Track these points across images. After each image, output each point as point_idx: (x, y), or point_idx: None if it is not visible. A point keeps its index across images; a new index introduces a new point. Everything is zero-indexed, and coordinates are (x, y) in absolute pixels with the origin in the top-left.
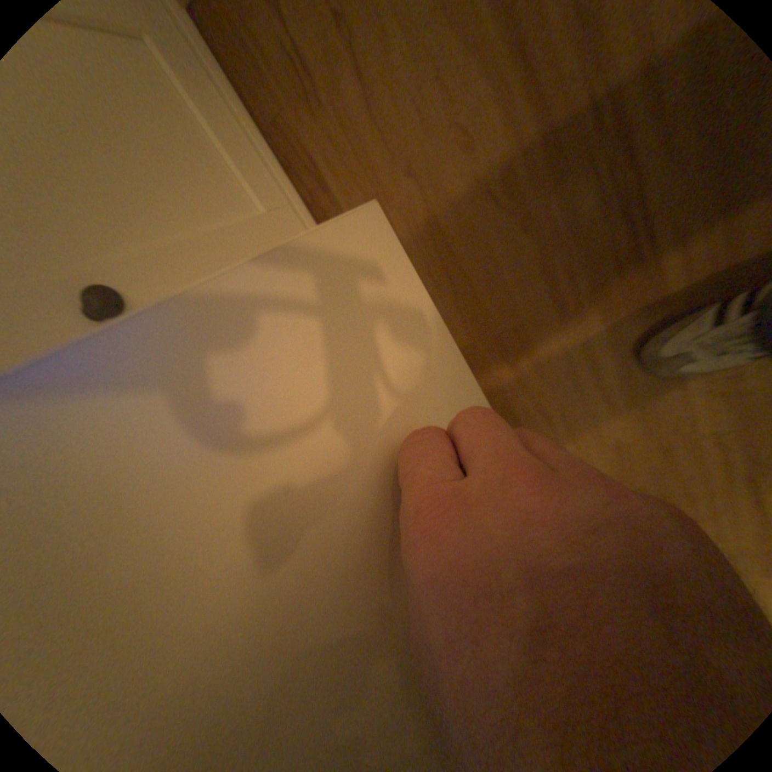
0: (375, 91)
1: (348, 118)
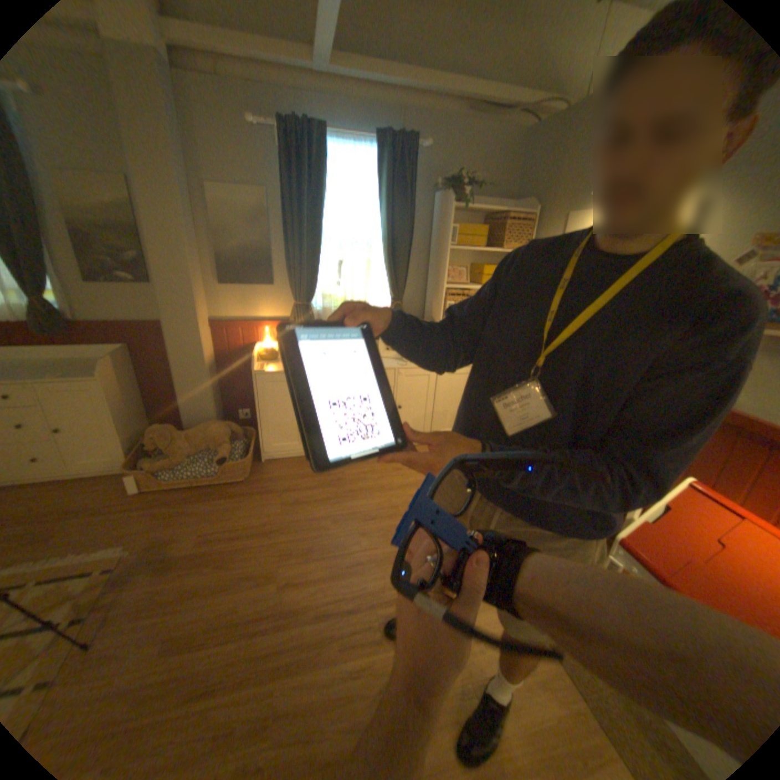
0: (74, 496)
1: (78, 491)
